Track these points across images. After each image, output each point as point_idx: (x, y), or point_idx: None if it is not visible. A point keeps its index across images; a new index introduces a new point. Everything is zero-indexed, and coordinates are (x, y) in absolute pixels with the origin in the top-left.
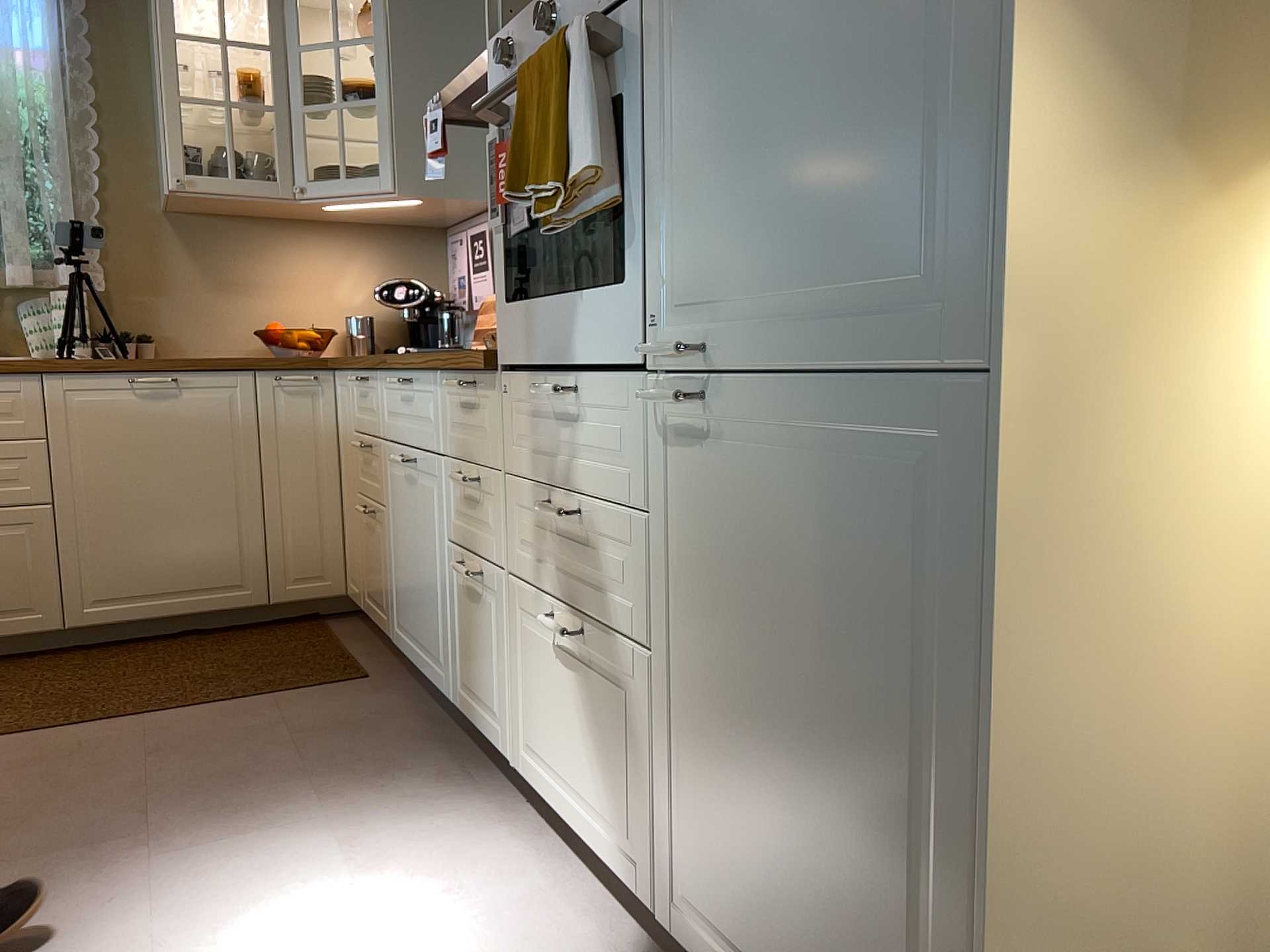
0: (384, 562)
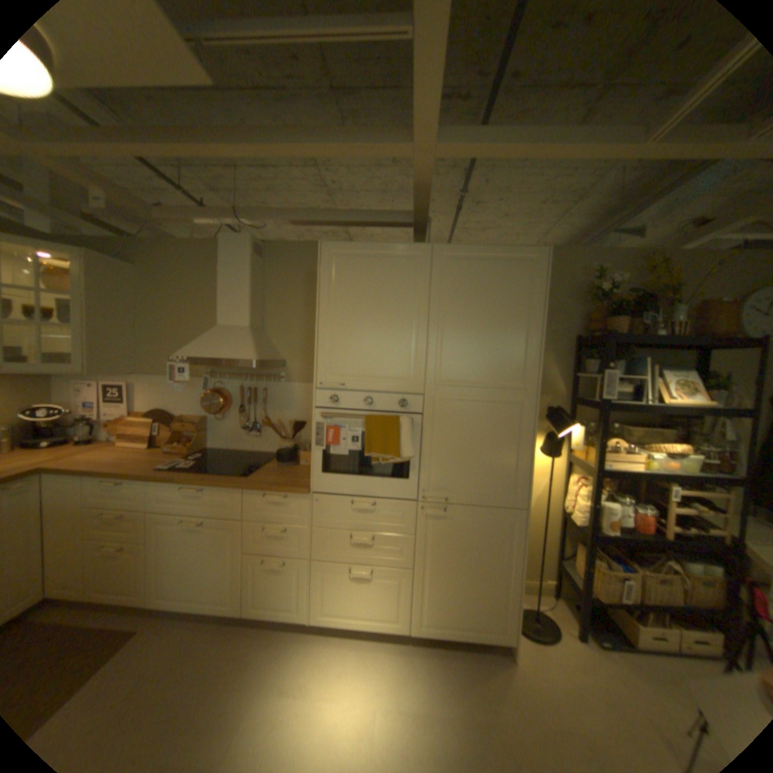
0: (135, 572)
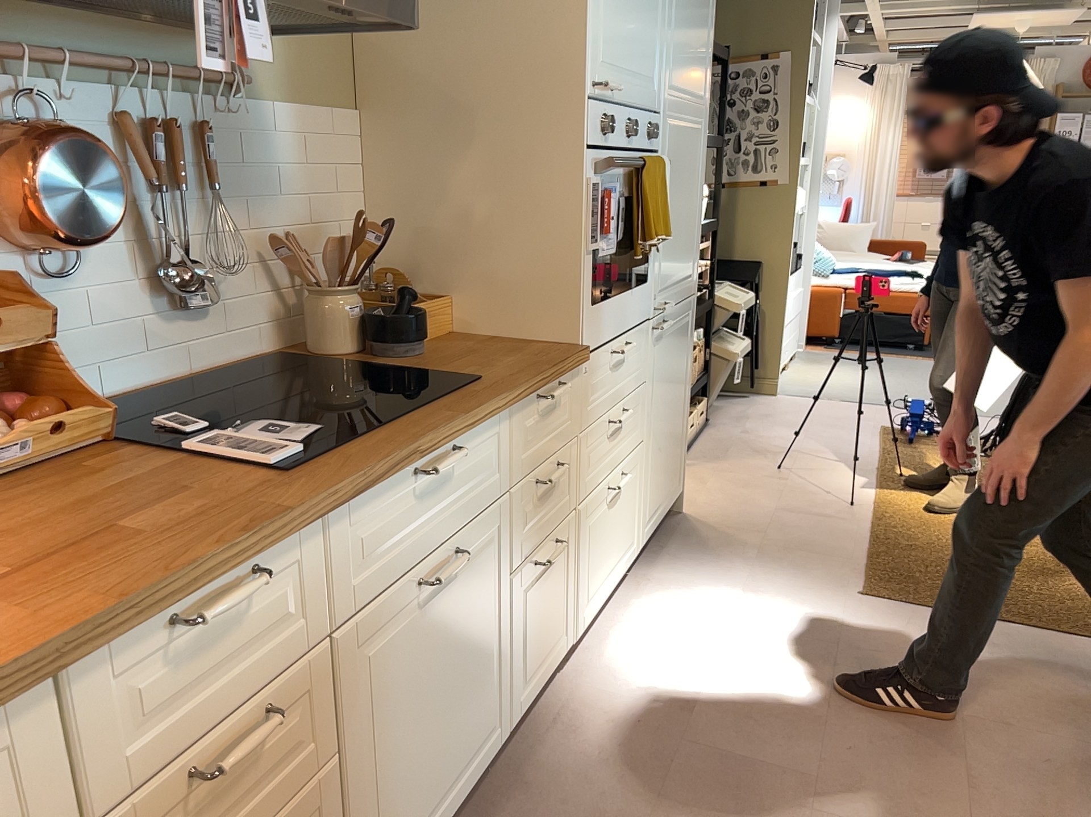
0: None
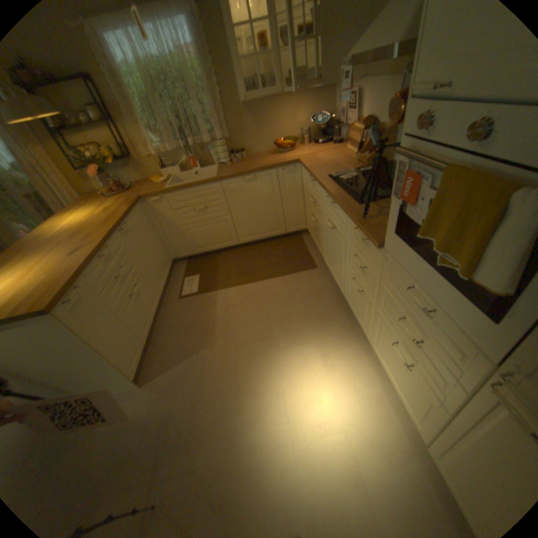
0: (320, 237)
